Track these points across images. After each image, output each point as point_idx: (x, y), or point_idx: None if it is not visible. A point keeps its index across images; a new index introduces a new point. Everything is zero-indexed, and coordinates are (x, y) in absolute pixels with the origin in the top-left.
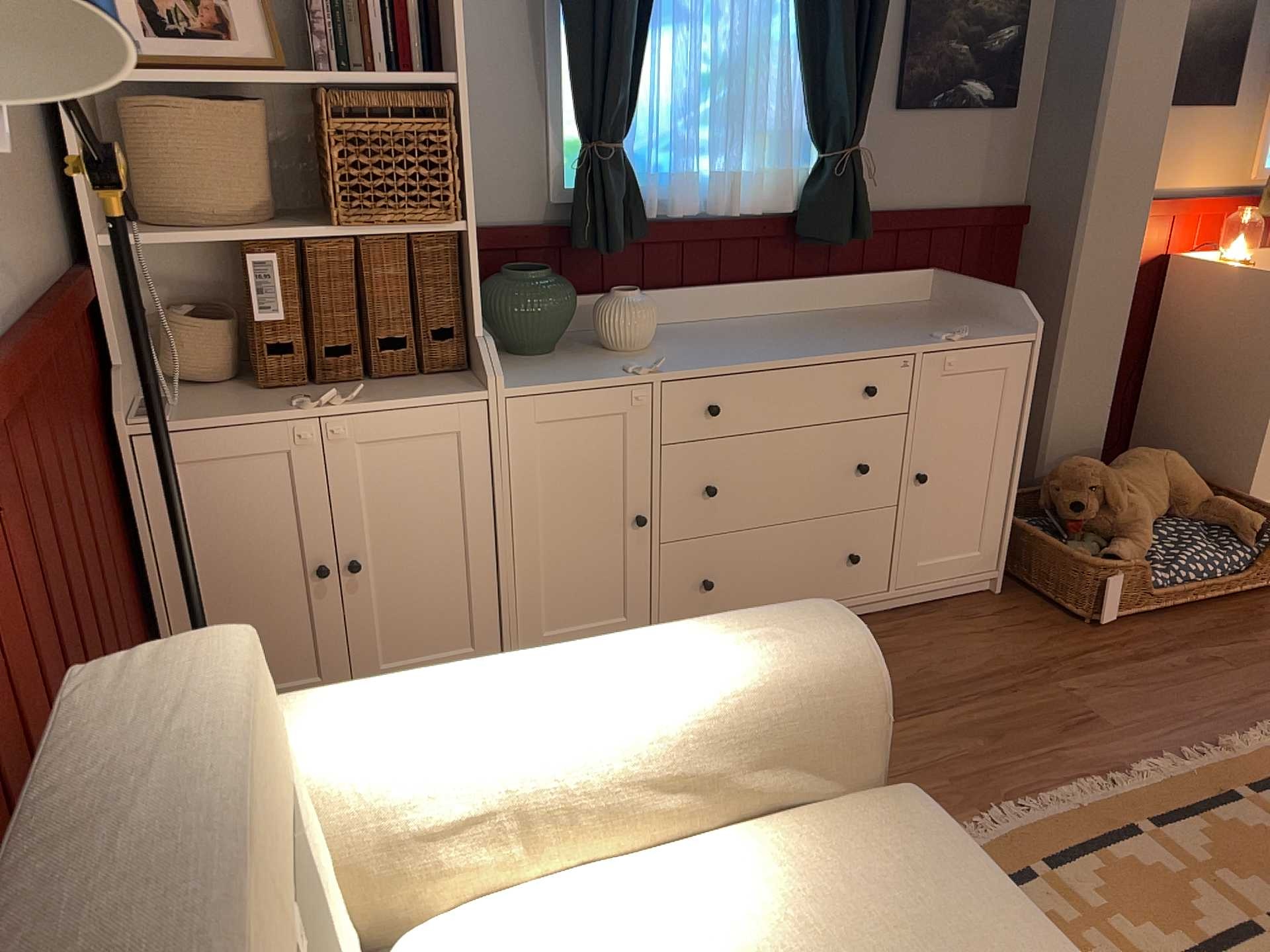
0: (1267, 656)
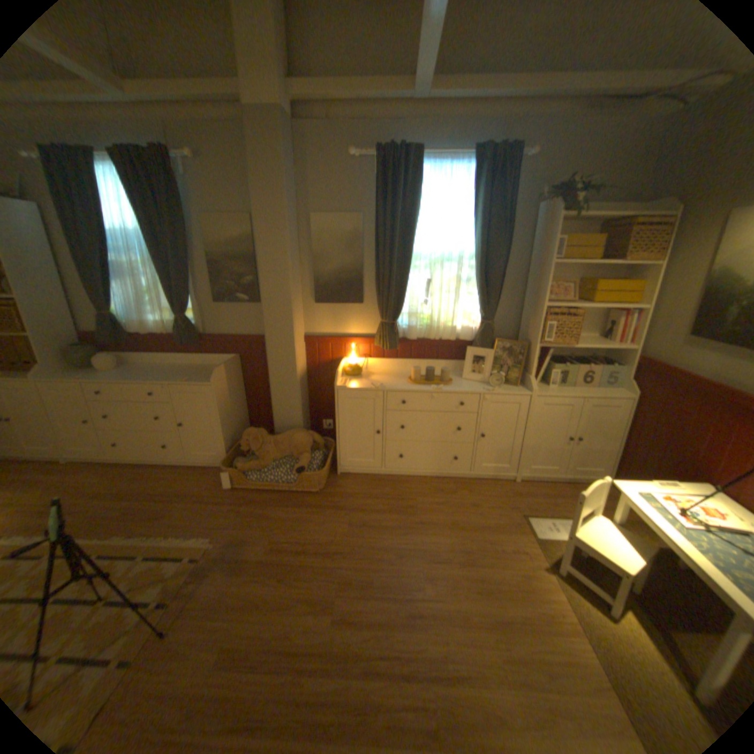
0: (255, 517)
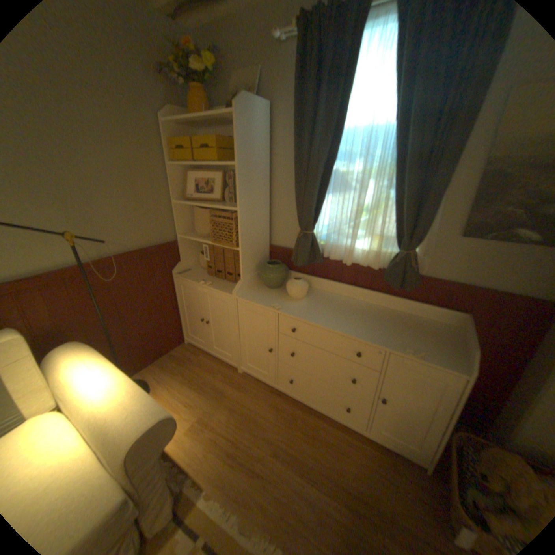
0: None
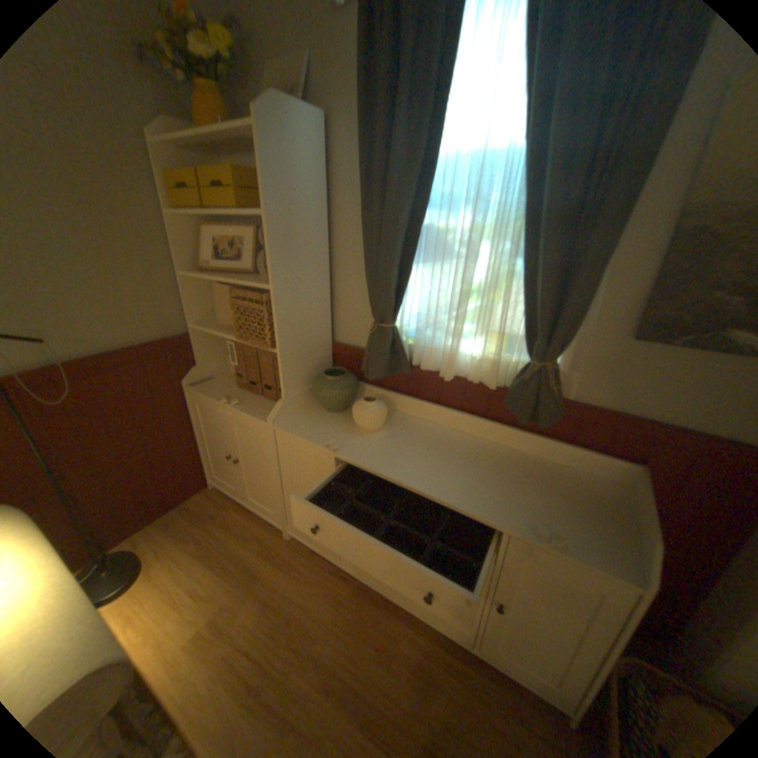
0: None
